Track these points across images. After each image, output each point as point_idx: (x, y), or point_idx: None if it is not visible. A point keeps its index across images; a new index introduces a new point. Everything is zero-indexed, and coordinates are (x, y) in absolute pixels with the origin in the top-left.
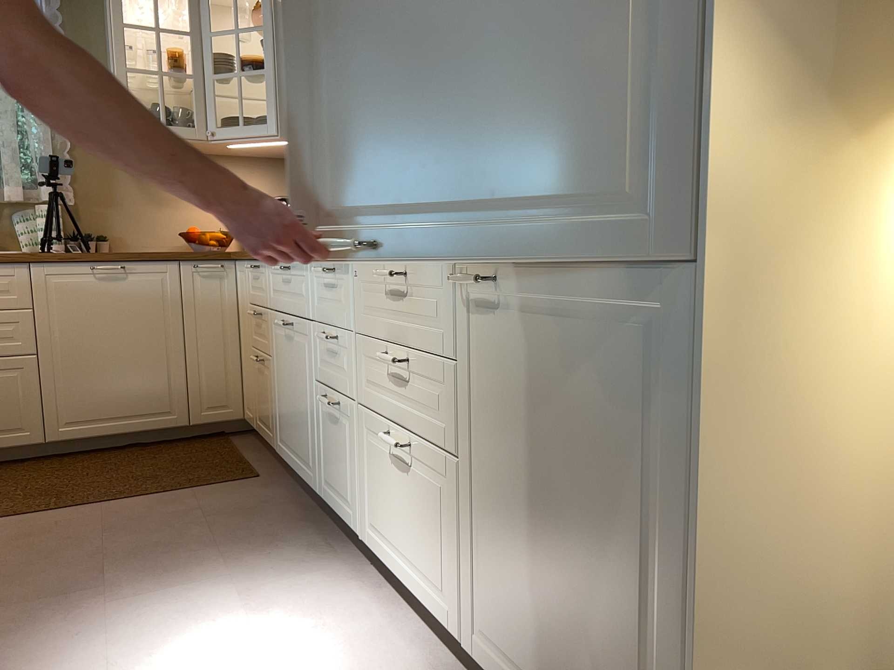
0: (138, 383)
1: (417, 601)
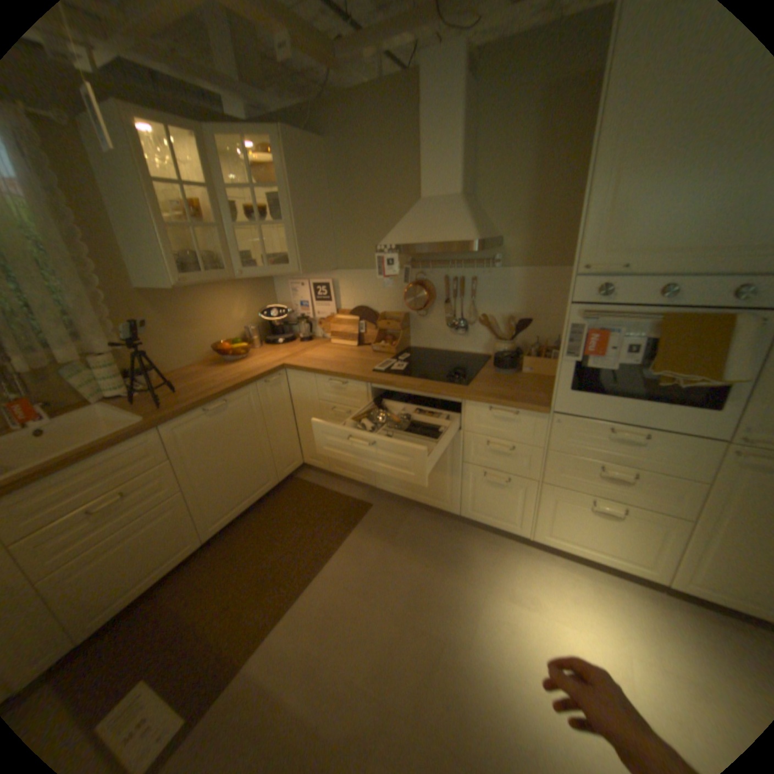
0: (248, 475)
1: (609, 566)
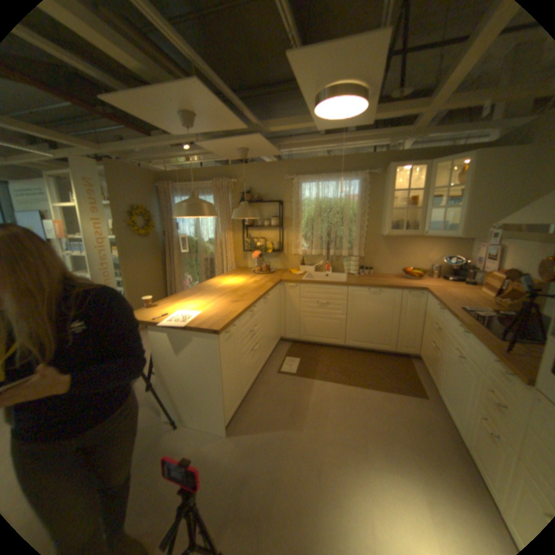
0: (378, 333)
1: None
